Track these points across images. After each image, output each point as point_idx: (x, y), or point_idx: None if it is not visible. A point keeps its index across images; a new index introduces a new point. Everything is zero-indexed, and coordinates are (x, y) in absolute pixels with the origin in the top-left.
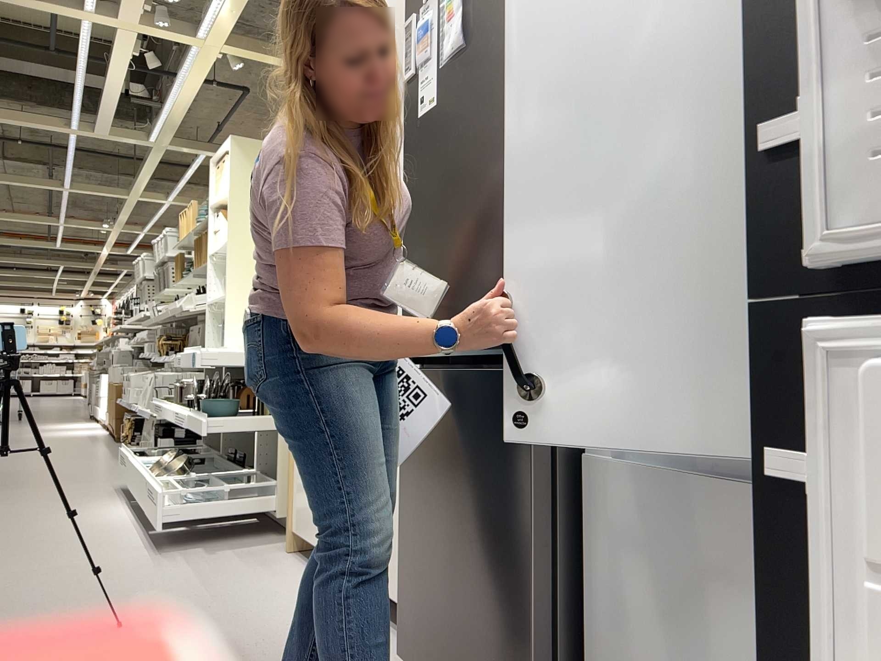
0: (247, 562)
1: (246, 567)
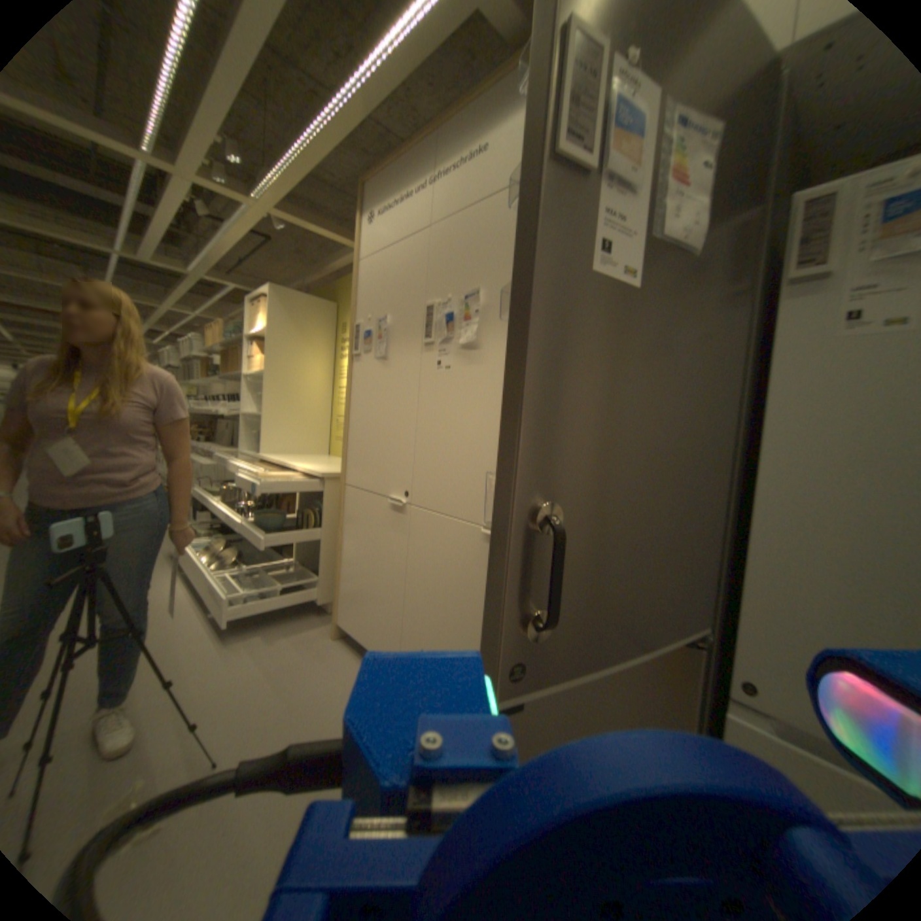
0: (303, 654)
1: (304, 661)
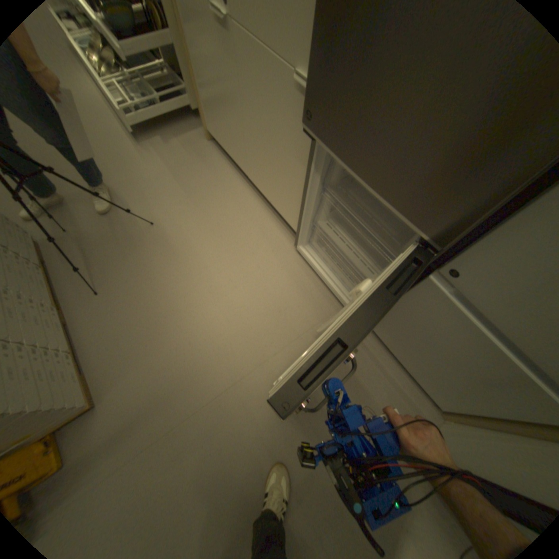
0: (189, 151)
1: (190, 158)
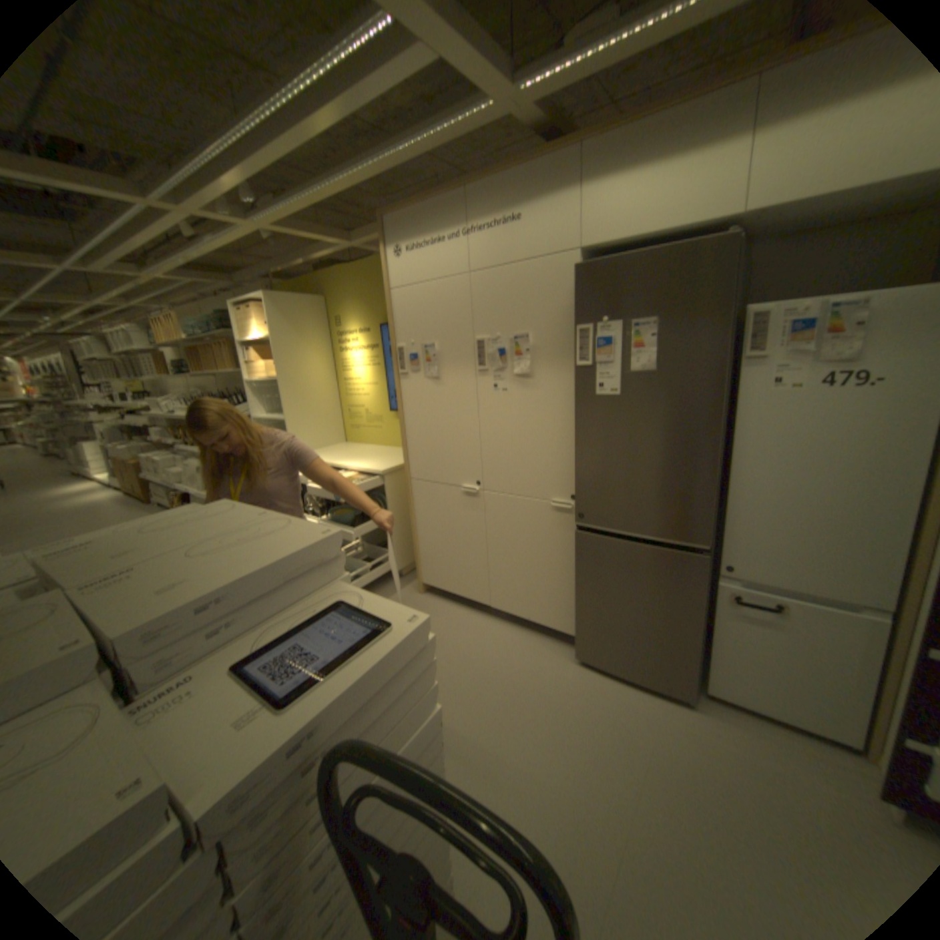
0: None
1: None
